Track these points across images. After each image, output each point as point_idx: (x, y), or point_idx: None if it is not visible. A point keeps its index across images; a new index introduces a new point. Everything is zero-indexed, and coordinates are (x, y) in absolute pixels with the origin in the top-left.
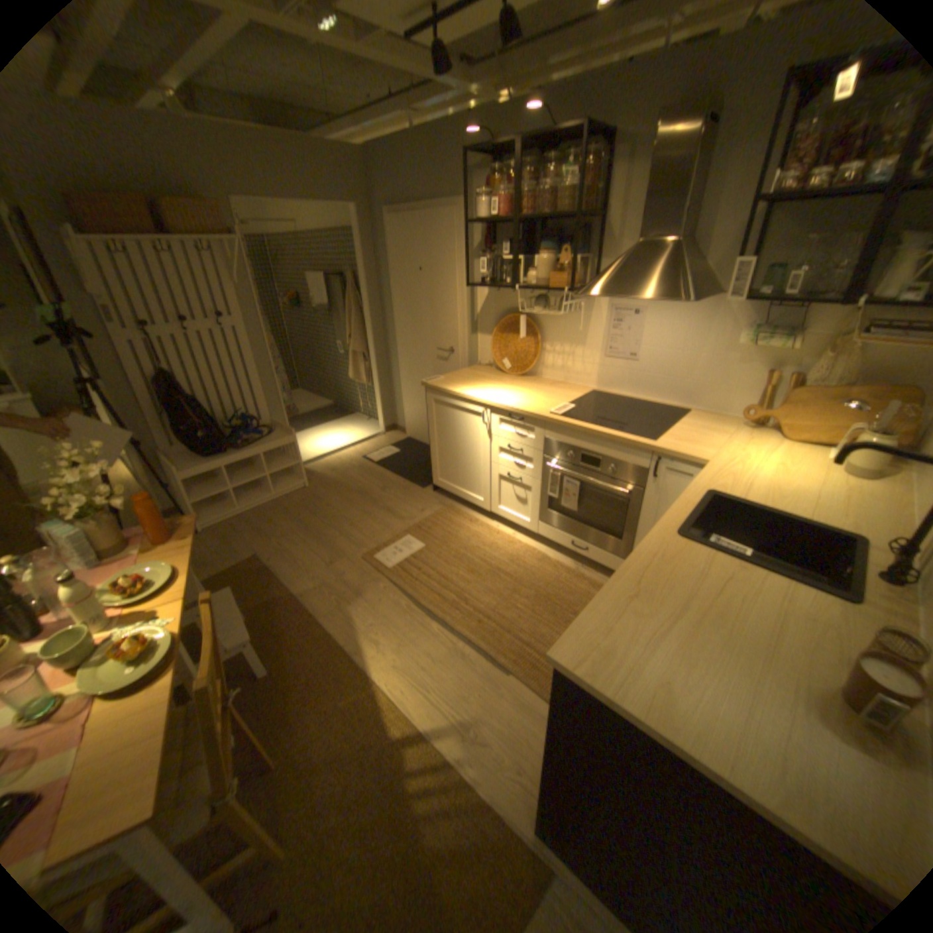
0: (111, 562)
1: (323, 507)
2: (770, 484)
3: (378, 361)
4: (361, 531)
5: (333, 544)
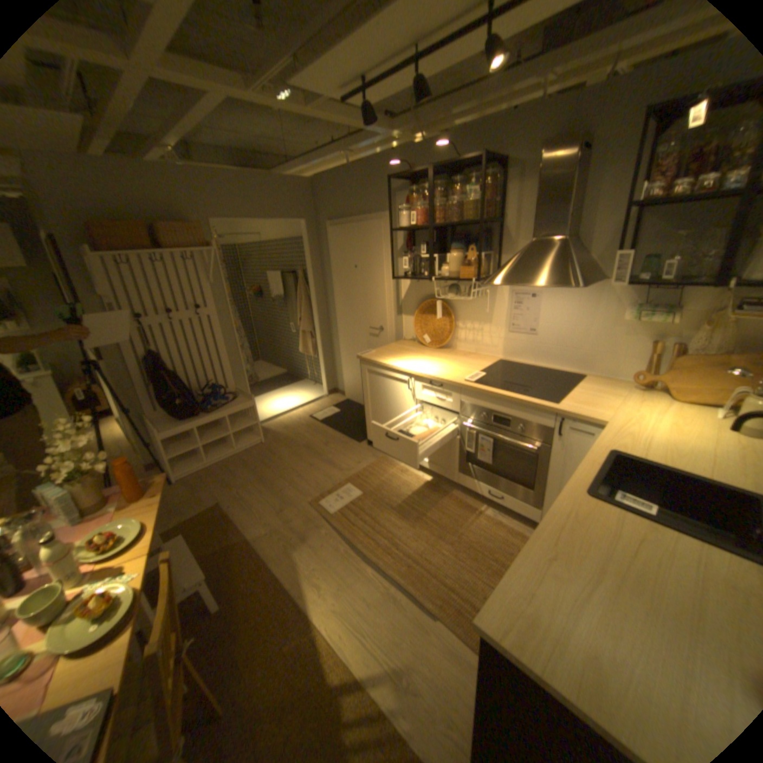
0: (93, 518)
1: (275, 459)
2: (667, 444)
3: (322, 338)
4: (307, 481)
5: (283, 492)
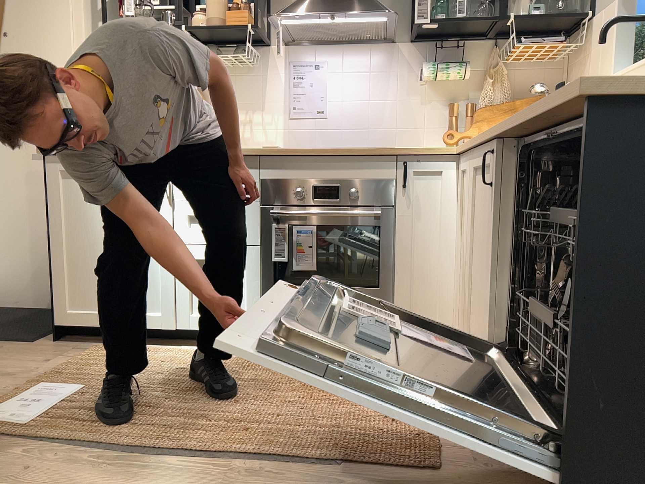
0: None
1: None
2: None
3: None
4: None
5: None
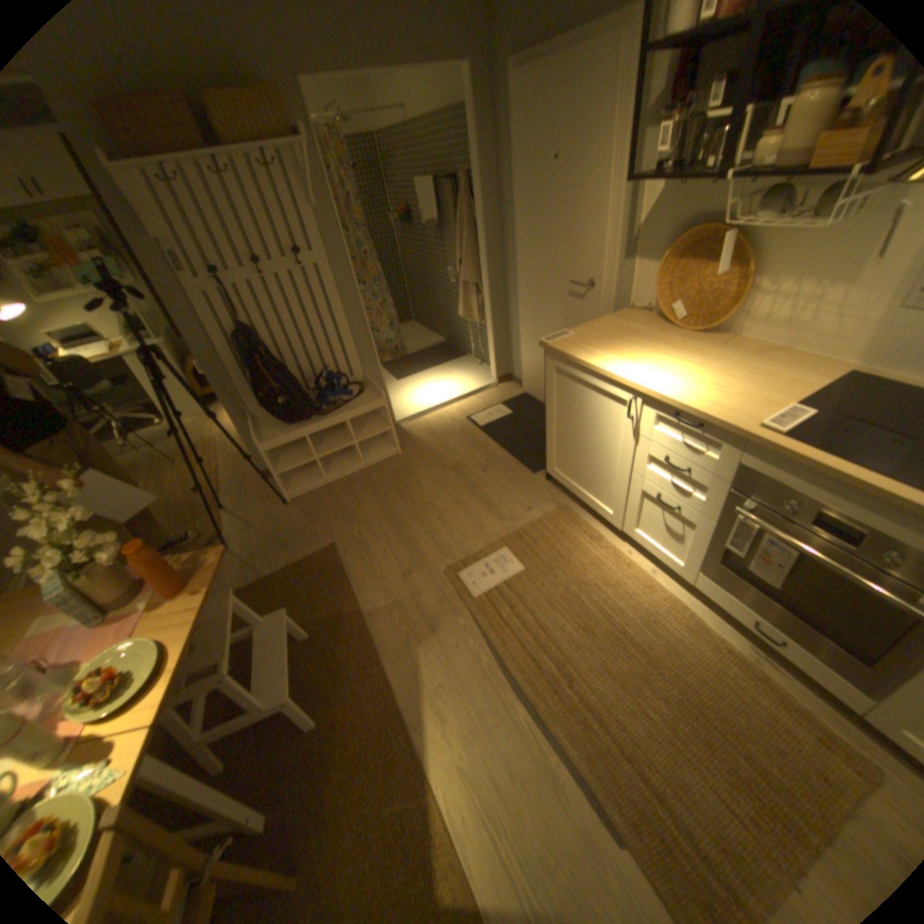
0: (113, 620)
1: (413, 486)
2: None
3: (493, 294)
4: (450, 530)
5: (416, 543)
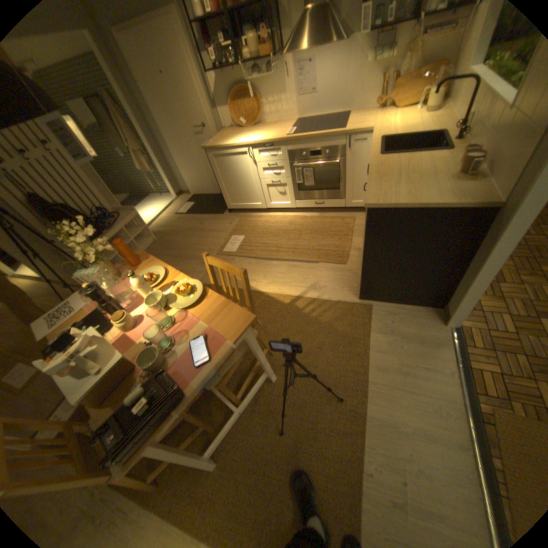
0: (121, 280)
1: (174, 244)
2: (401, 127)
3: (152, 152)
4: (206, 245)
5: (196, 255)
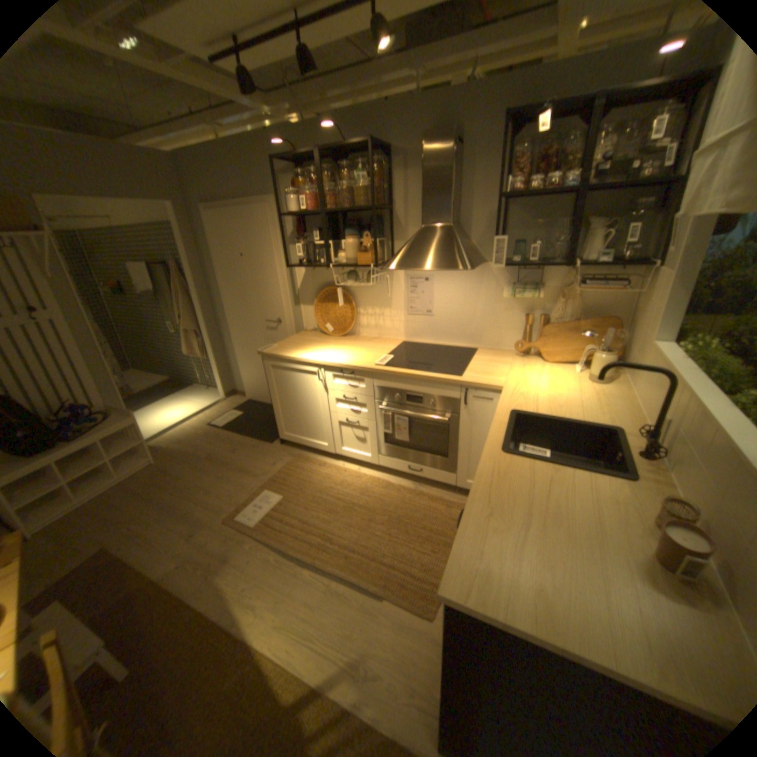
0: None
1: (173, 480)
2: (548, 398)
3: (210, 336)
4: (217, 496)
5: (190, 515)
